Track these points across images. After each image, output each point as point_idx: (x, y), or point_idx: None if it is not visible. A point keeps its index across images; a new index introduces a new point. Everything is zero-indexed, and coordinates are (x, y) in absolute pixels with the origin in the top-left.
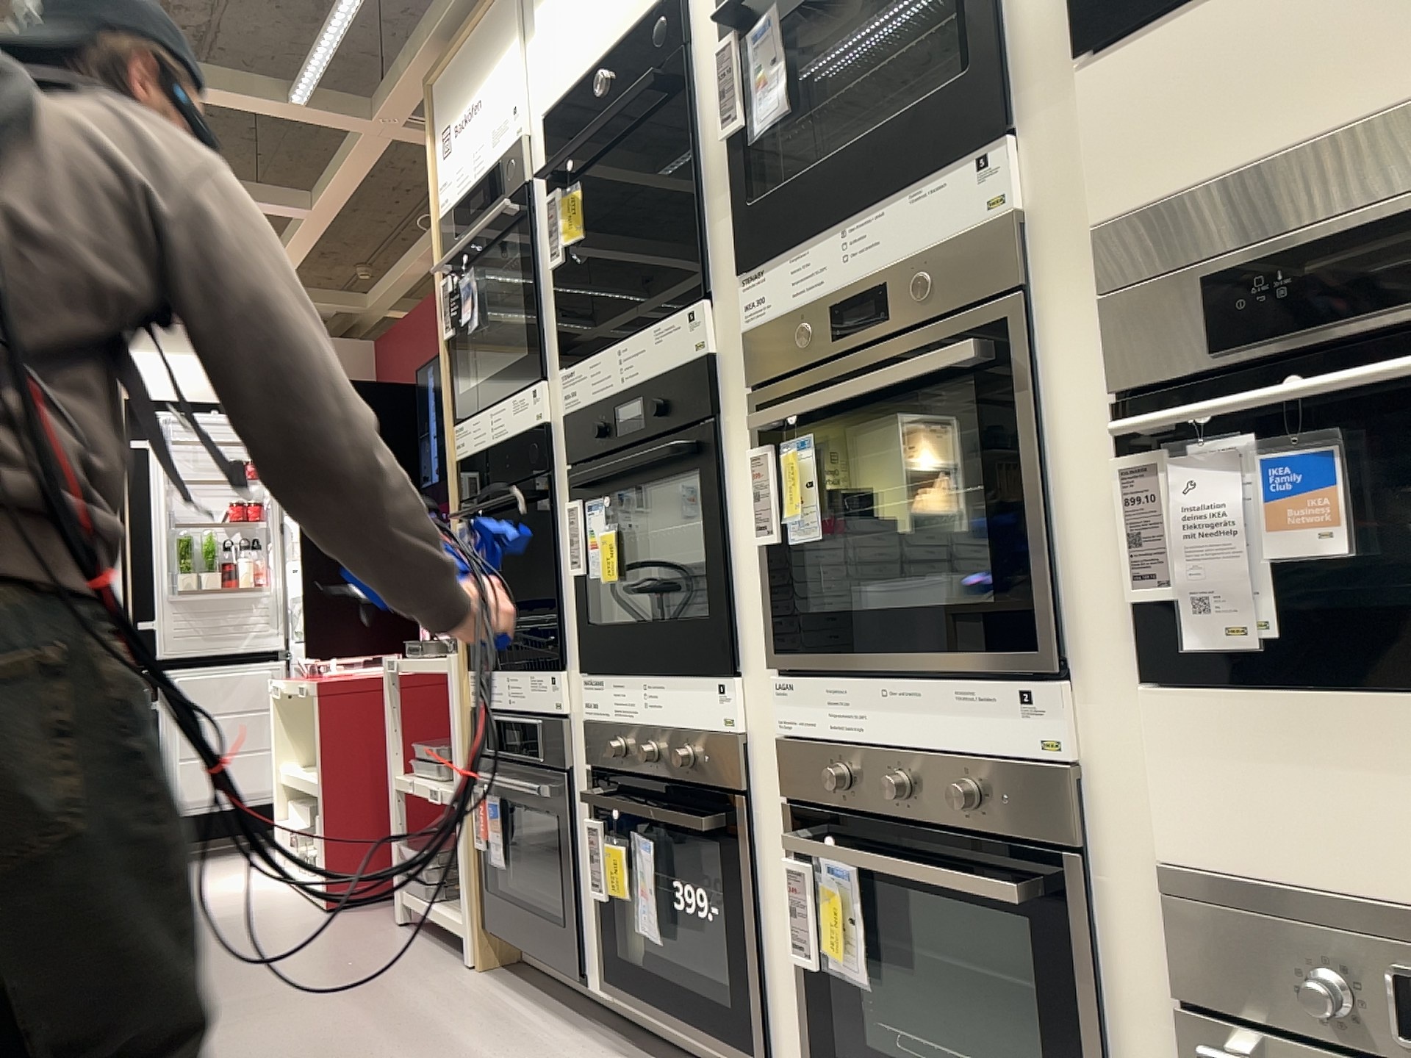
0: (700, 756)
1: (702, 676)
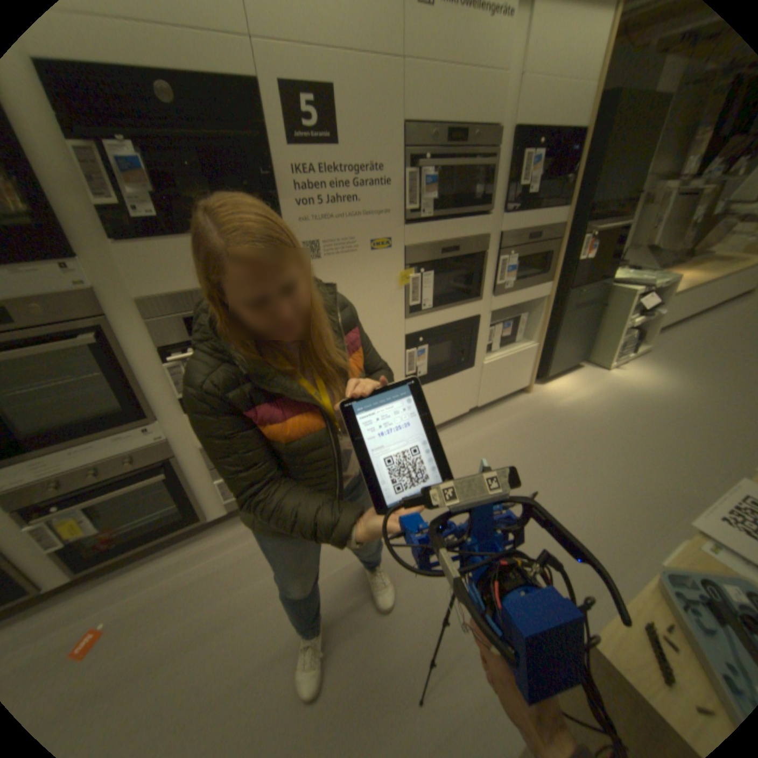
0: None
1: None
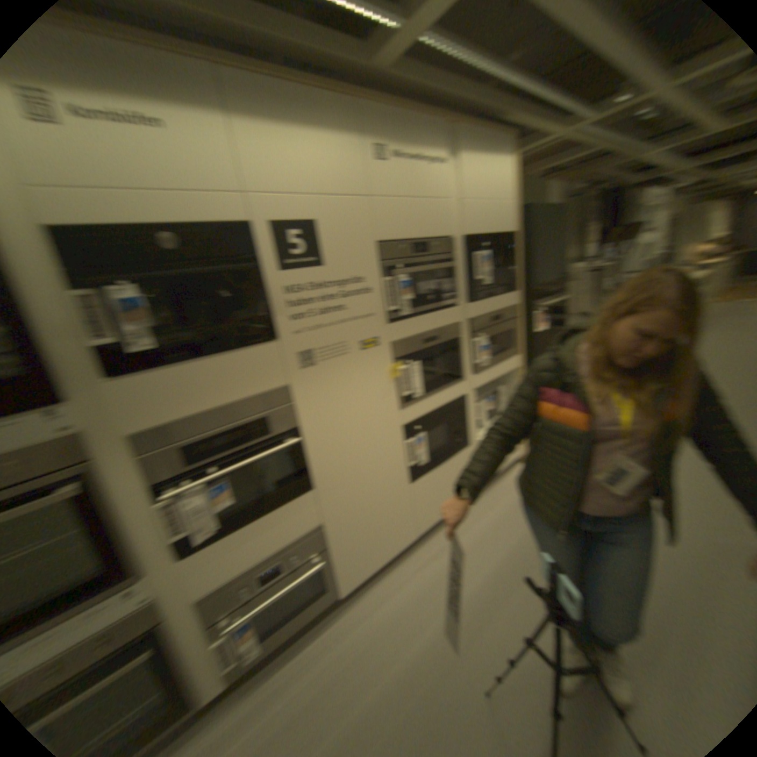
0: None
1: None
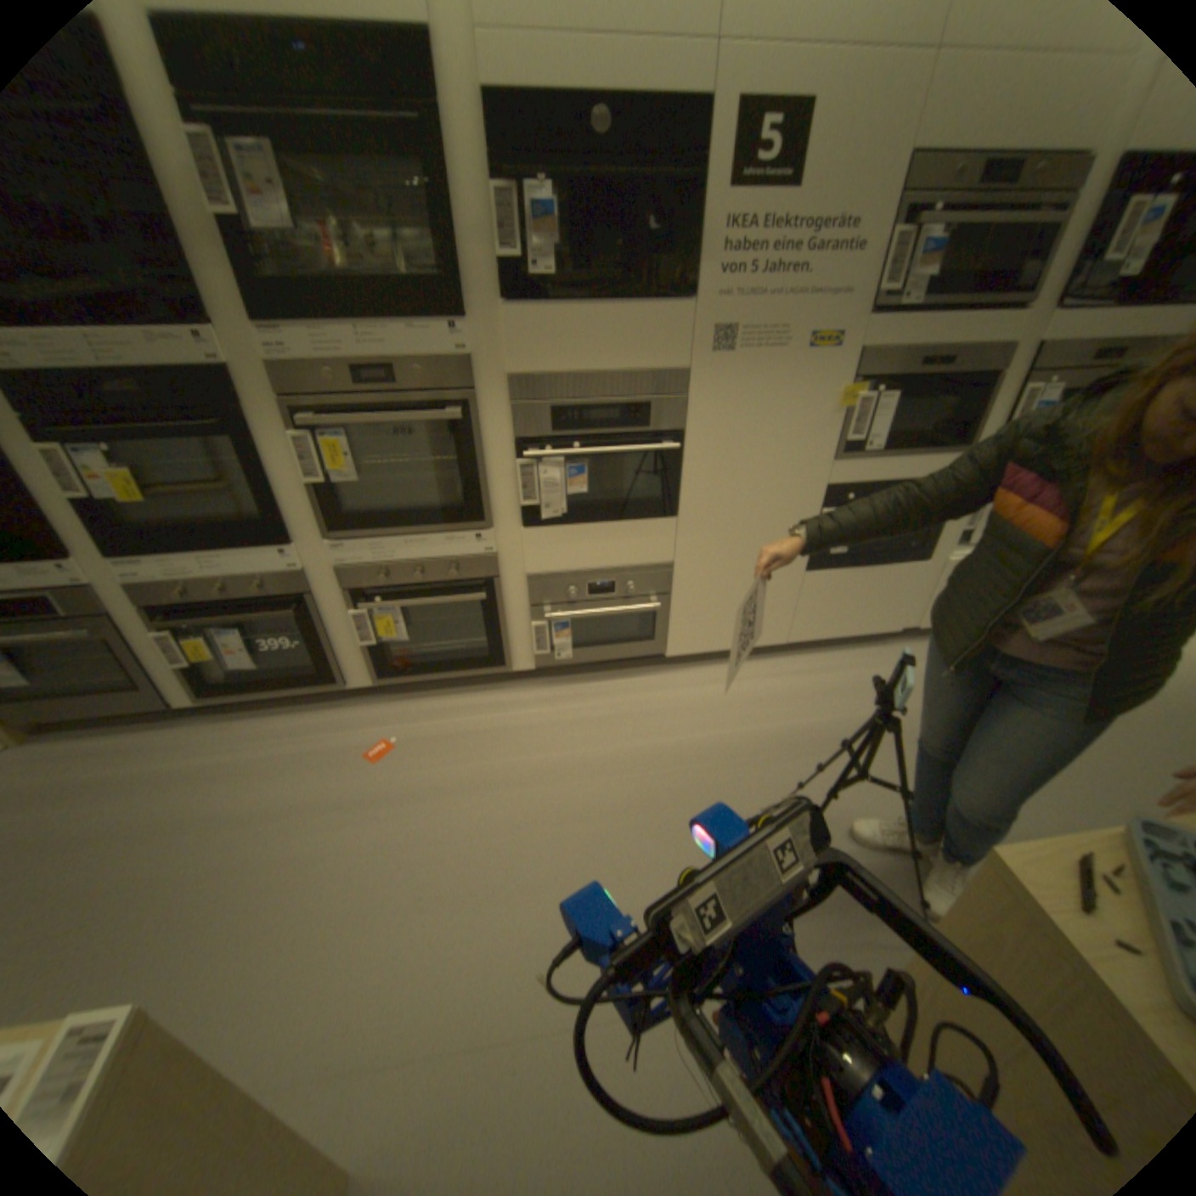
0: (267, 585)
1: (259, 548)
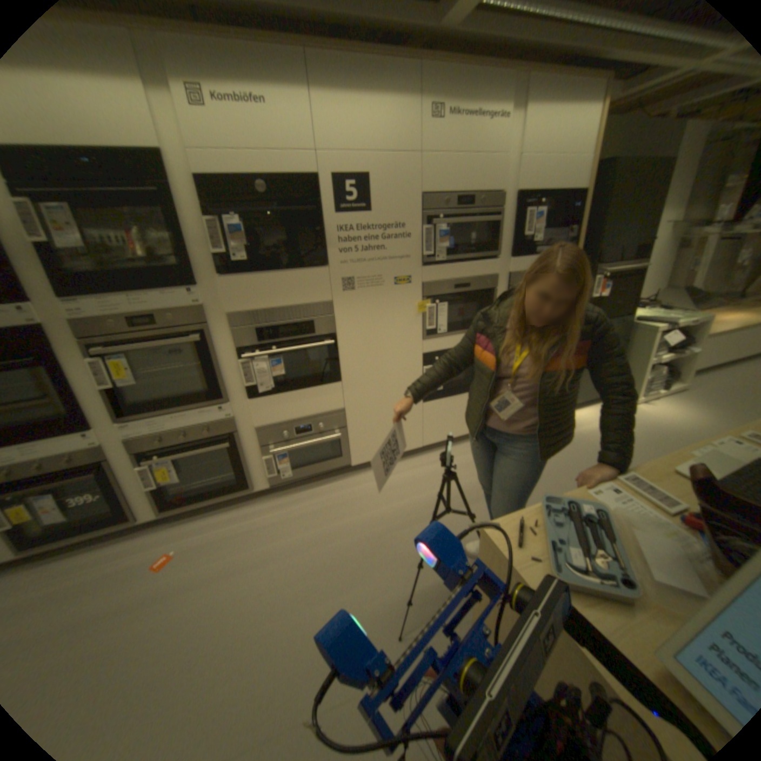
0: (72, 459)
1: (66, 435)
